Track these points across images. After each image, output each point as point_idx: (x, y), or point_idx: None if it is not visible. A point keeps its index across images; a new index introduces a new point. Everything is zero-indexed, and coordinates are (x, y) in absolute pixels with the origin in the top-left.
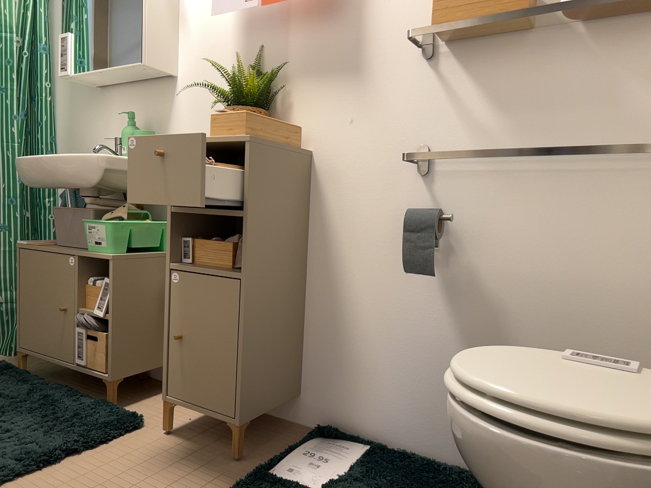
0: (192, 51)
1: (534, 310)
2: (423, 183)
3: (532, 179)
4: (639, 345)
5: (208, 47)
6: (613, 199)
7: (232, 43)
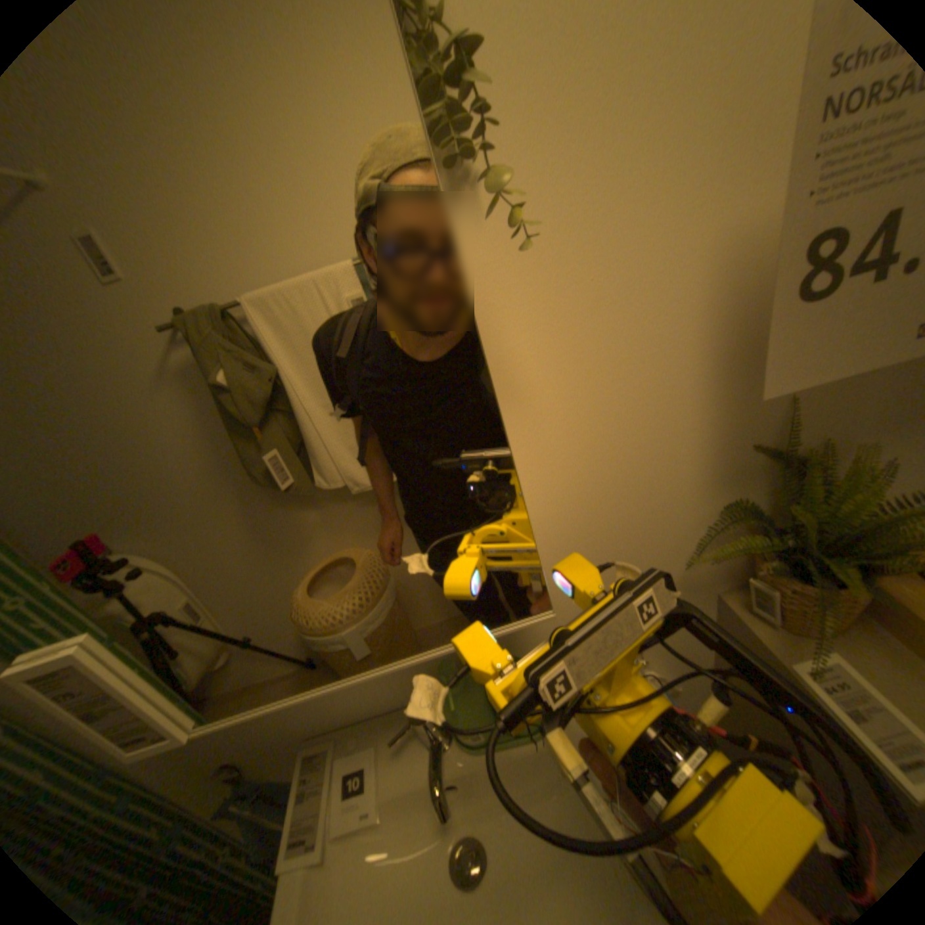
0: (544, 452)
1: None
2: None
3: None
4: None
5: (607, 431)
6: None
7: (692, 403)
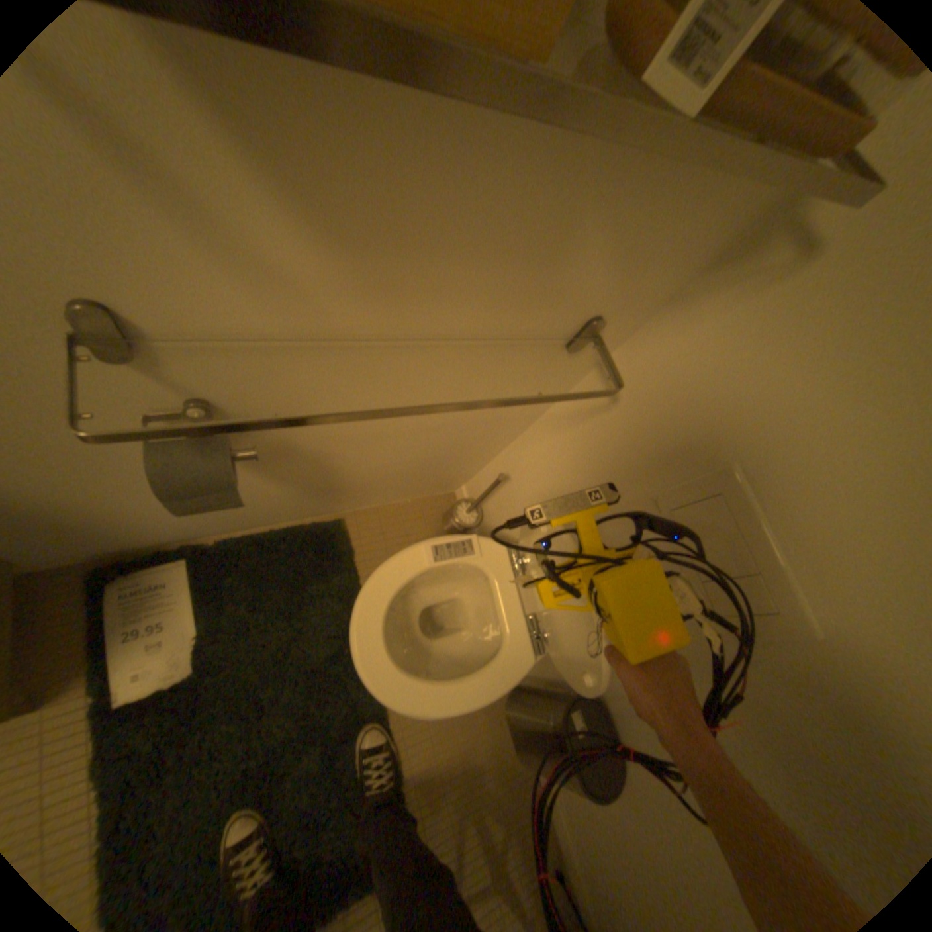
0: None
1: (370, 451)
2: (135, 367)
3: (394, 356)
4: (459, 448)
5: None
6: (492, 371)
7: None
